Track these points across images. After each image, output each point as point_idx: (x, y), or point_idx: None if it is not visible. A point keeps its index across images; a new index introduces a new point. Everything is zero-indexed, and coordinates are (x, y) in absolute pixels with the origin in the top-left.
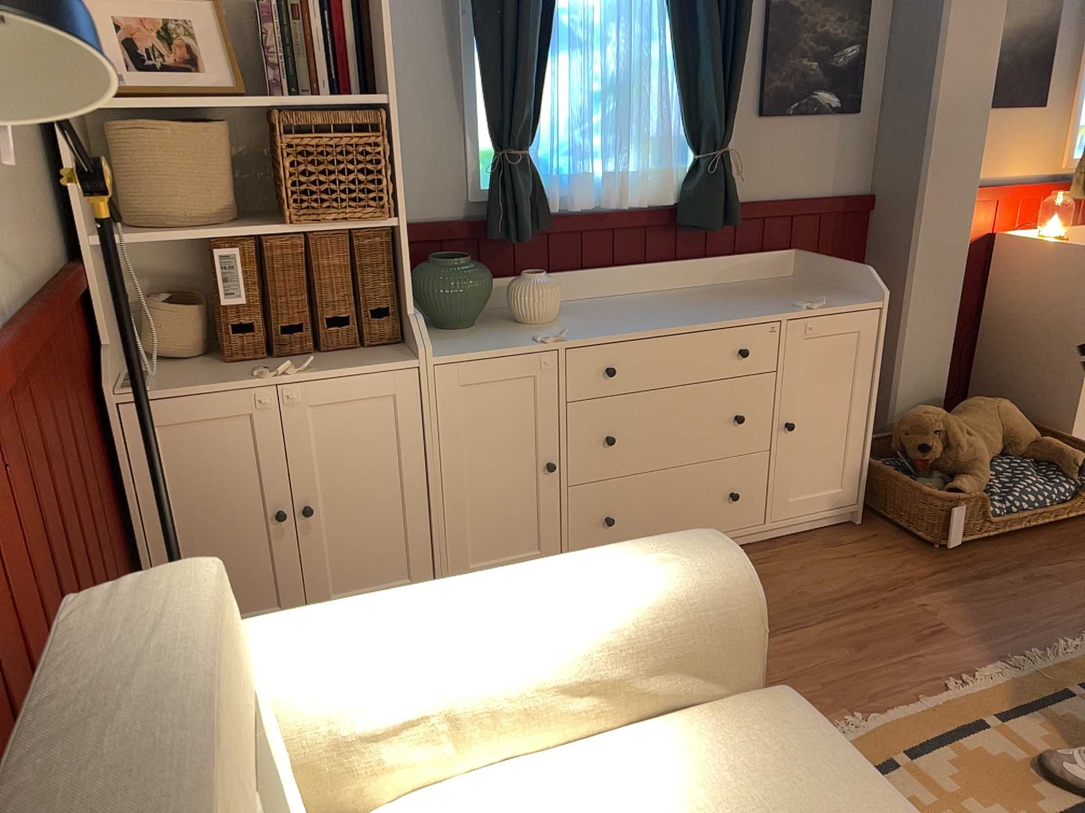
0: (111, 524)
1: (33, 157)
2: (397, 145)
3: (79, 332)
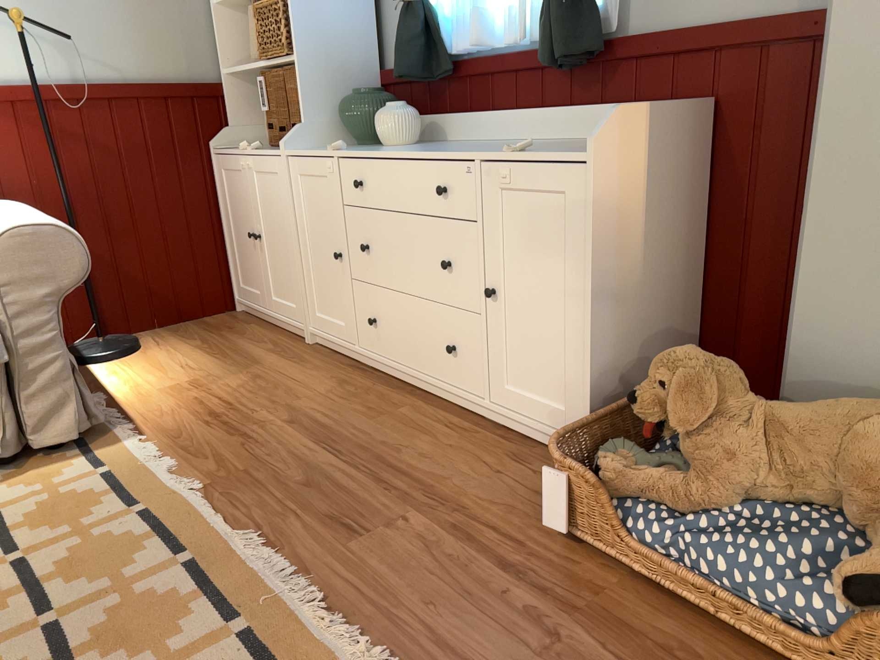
0: (198, 211)
1: (191, 31)
2: (291, 5)
3: (205, 117)
